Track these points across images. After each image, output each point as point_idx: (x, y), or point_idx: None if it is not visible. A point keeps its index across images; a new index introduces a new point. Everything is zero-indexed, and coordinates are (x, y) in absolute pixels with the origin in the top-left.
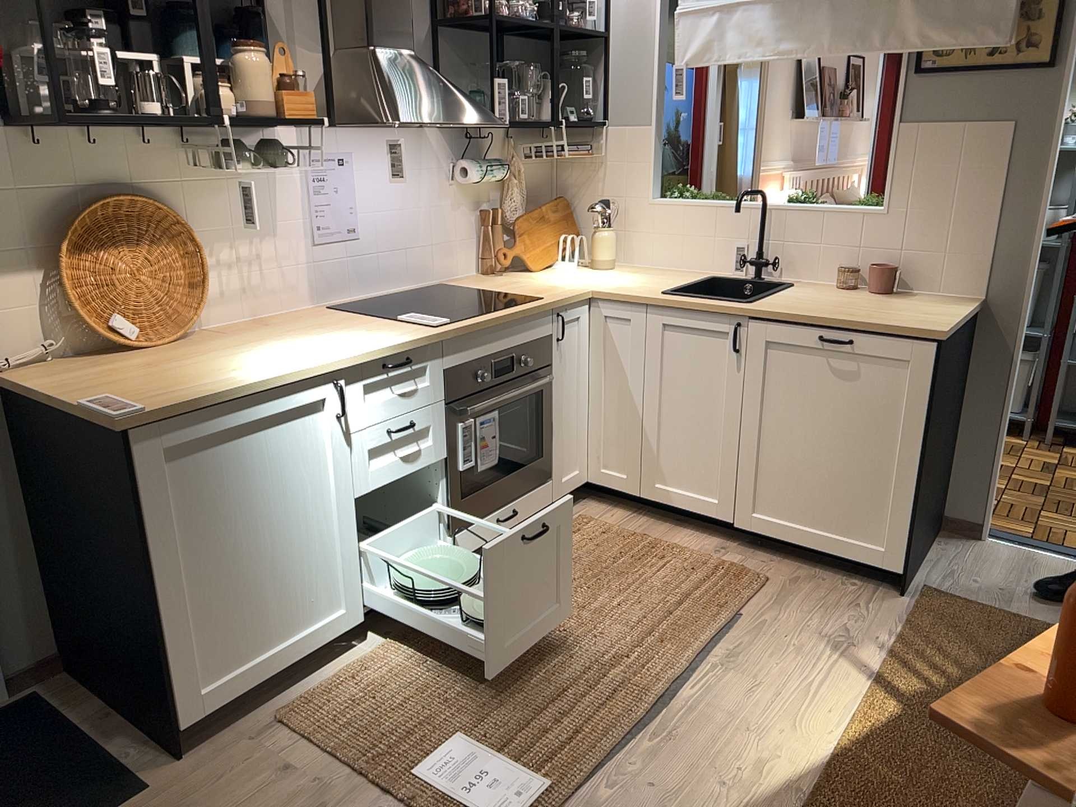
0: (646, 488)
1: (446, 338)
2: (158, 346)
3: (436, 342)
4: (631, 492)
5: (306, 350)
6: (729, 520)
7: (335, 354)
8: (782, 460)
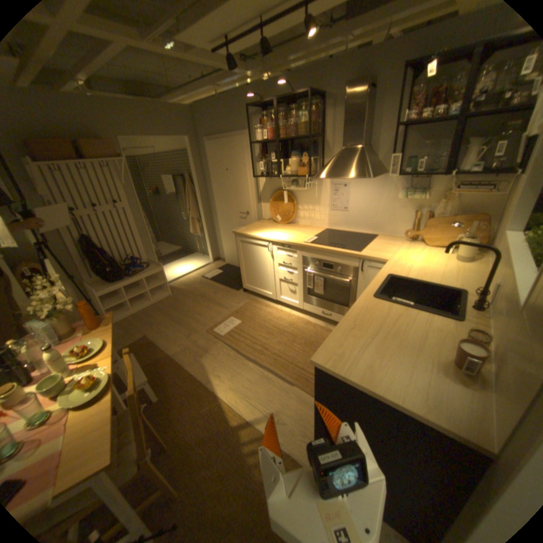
0: None
1: (302, 246)
2: (281, 224)
3: (298, 246)
4: None
5: (278, 234)
6: None
7: (273, 237)
8: None
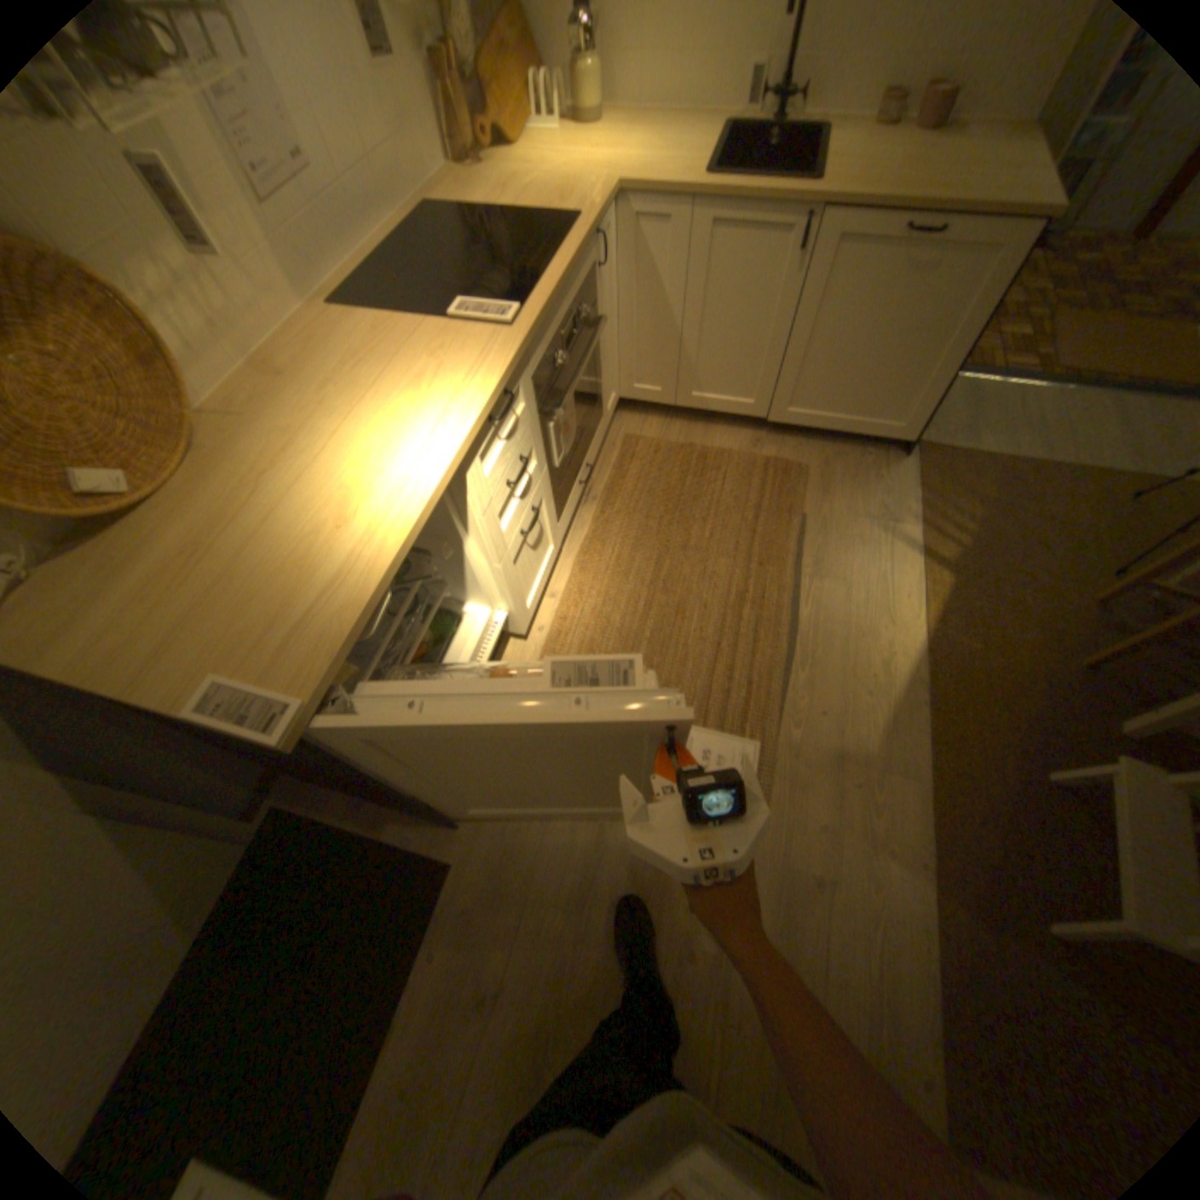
0: (678, 399)
1: (530, 337)
2: (164, 478)
3: (523, 350)
4: (662, 403)
5: (389, 431)
6: (759, 417)
7: (441, 436)
8: (822, 362)
